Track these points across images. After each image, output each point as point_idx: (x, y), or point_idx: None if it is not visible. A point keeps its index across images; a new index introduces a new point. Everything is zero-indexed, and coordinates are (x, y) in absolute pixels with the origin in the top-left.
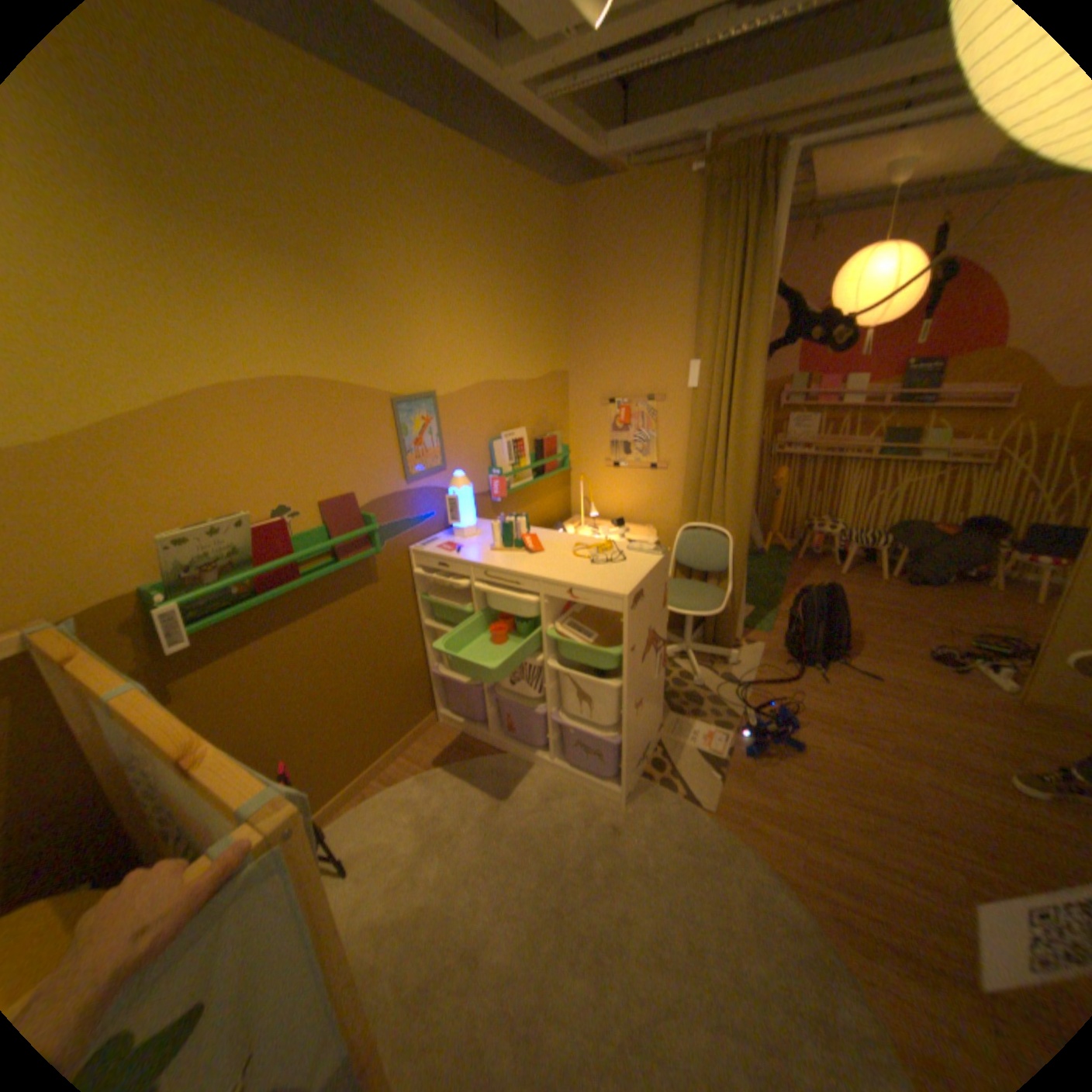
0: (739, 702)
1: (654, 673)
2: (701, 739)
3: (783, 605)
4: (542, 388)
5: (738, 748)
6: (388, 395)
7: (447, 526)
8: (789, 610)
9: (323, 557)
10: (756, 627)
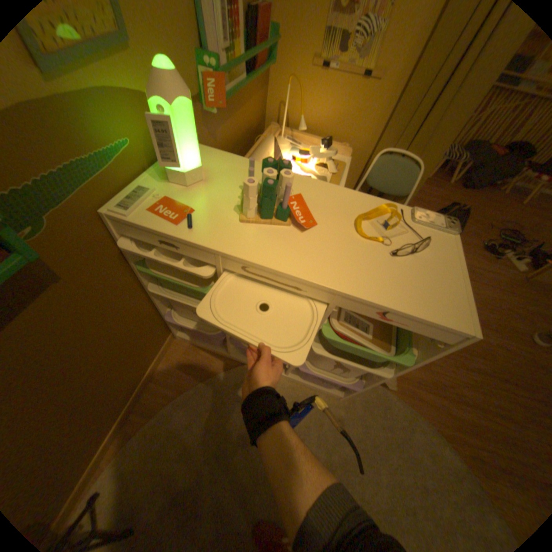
0: None
1: None
2: None
3: None
4: None
5: None
6: None
7: (151, 158)
8: None
9: None
10: None
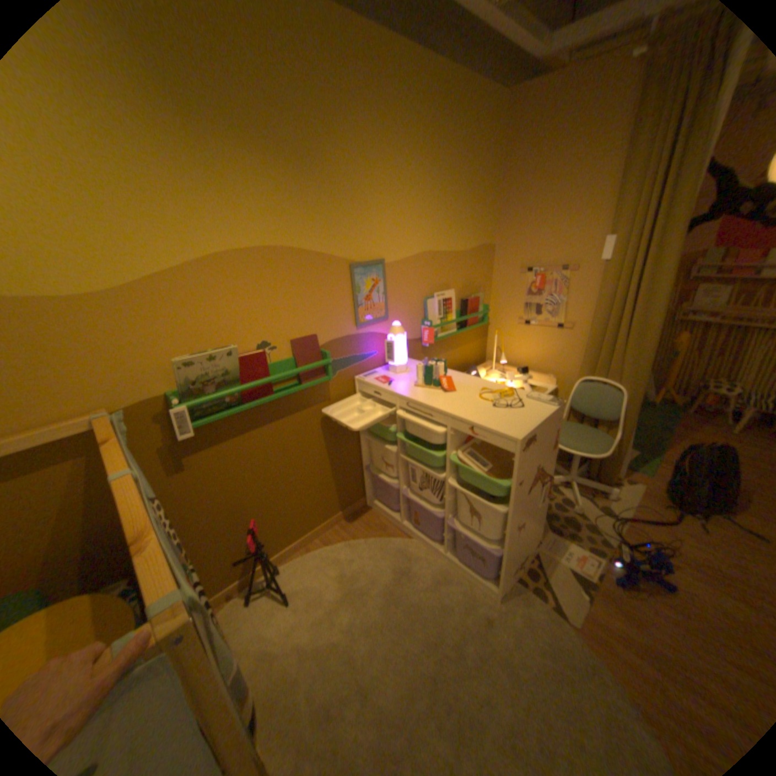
0: (615, 535)
1: (539, 502)
2: (575, 561)
3: (669, 454)
4: (472, 257)
5: (609, 576)
6: (347, 261)
7: (385, 362)
8: (674, 460)
9: (291, 379)
10: (640, 470)
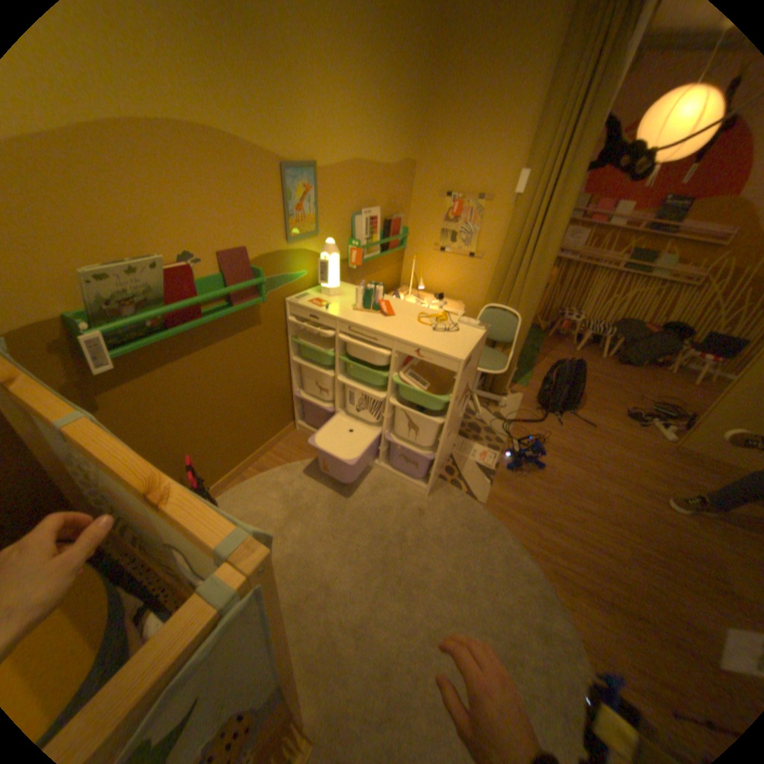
0: (503, 433)
1: (460, 413)
2: (478, 456)
3: (536, 369)
4: (396, 174)
5: (501, 464)
6: (278, 160)
7: (314, 285)
8: (539, 373)
9: (219, 300)
10: (518, 382)
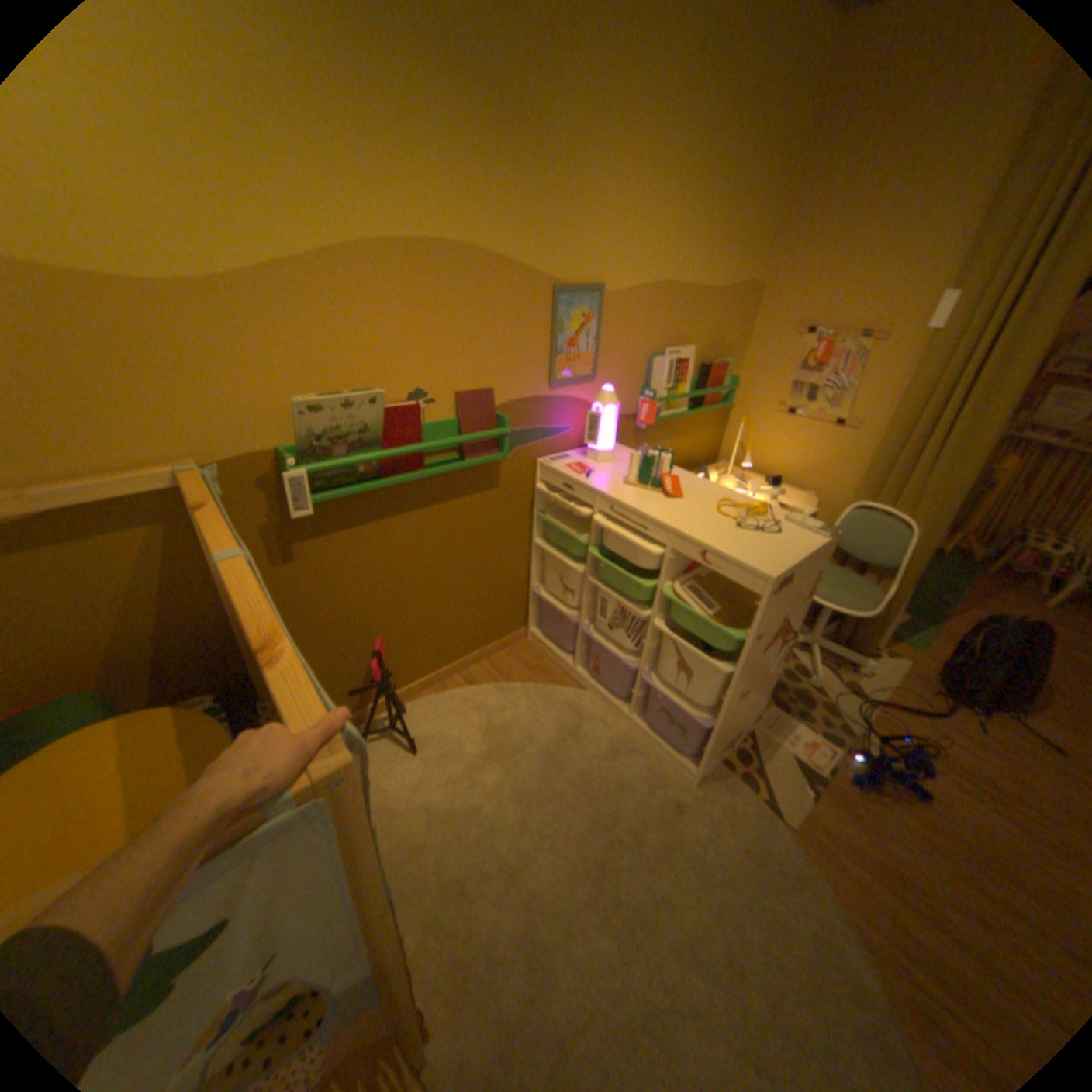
0: (861, 720)
1: (773, 666)
2: (802, 746)
3: (951, 624)
4: (729, 300)
5: (845, 772)
6: (552, 281)
7: (581, 444)
8: (957, 633)
9: (450, 451)
10: (908, 641)
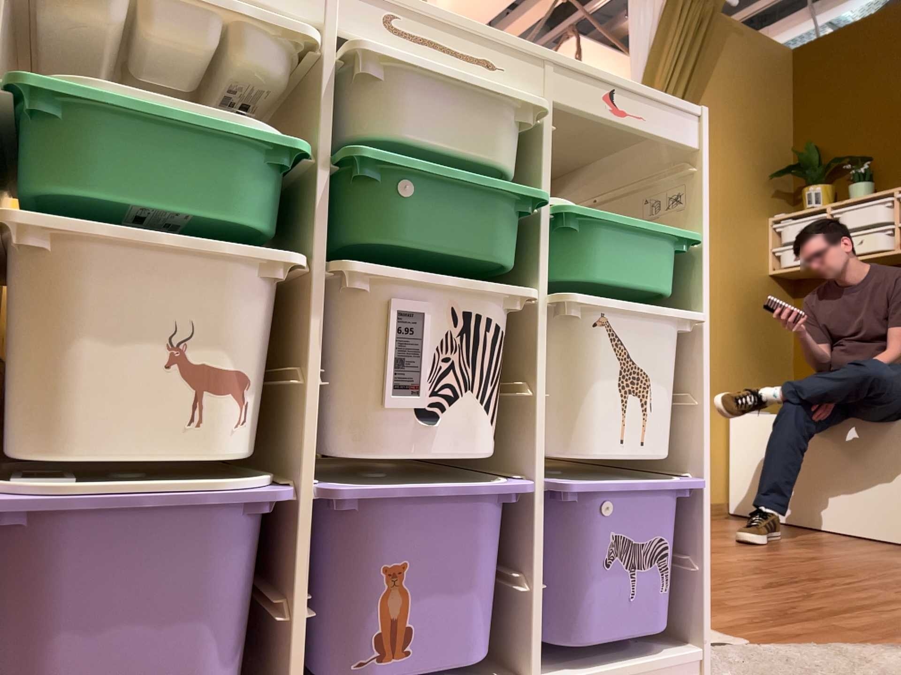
0: None
1: None
2: None
3: None
4: None
5: None
6: None
7: None
8: None
9: None
10: None
